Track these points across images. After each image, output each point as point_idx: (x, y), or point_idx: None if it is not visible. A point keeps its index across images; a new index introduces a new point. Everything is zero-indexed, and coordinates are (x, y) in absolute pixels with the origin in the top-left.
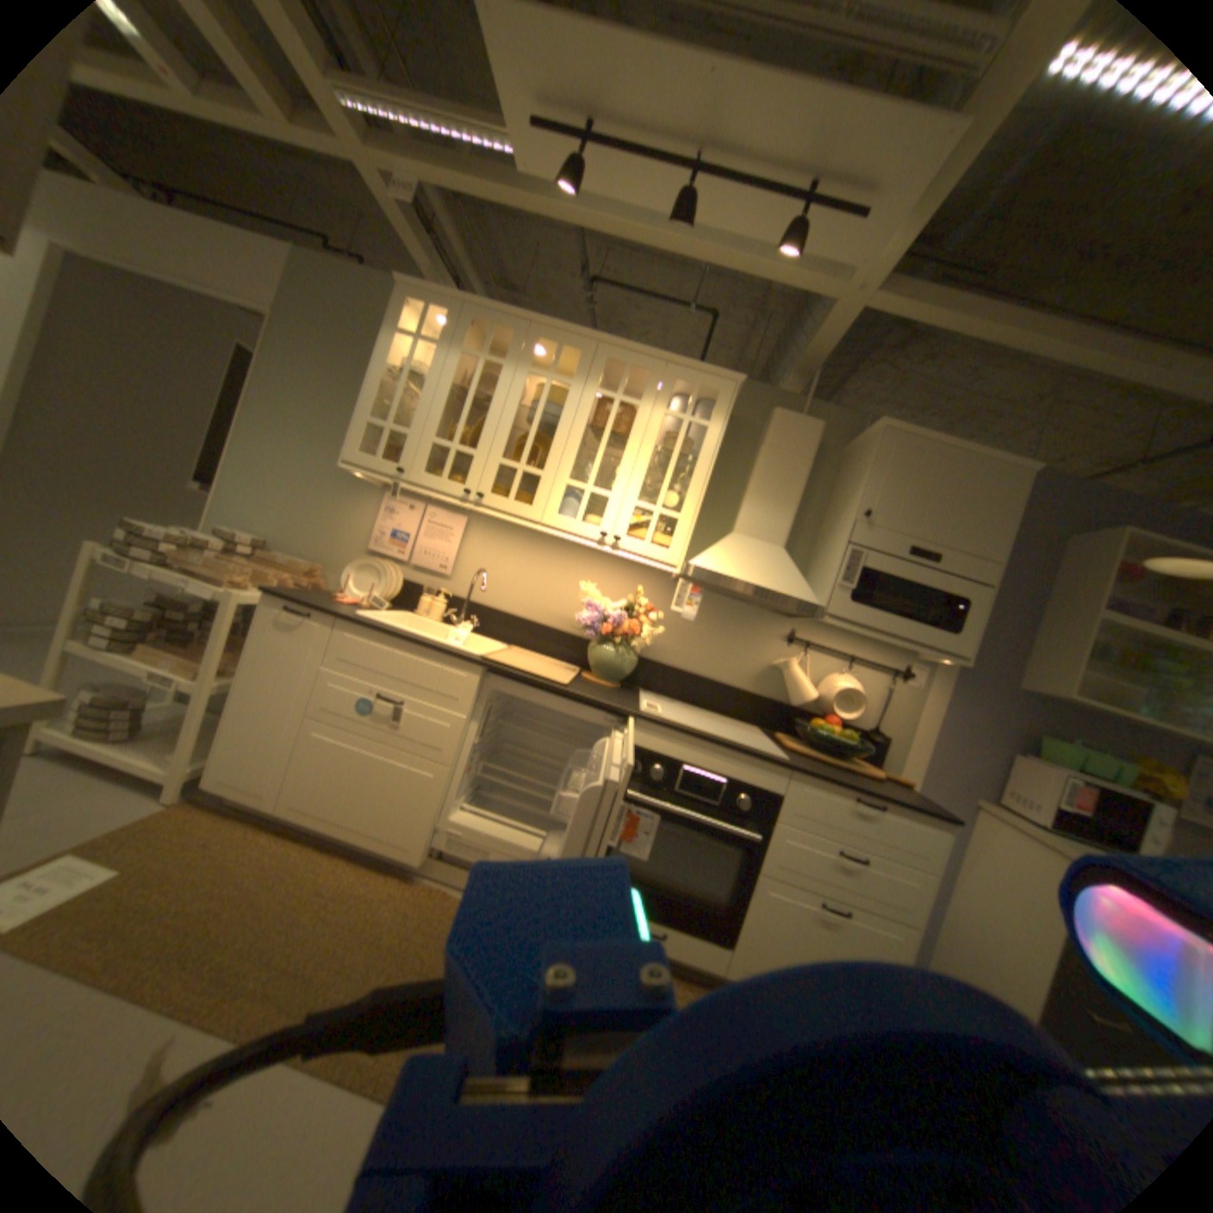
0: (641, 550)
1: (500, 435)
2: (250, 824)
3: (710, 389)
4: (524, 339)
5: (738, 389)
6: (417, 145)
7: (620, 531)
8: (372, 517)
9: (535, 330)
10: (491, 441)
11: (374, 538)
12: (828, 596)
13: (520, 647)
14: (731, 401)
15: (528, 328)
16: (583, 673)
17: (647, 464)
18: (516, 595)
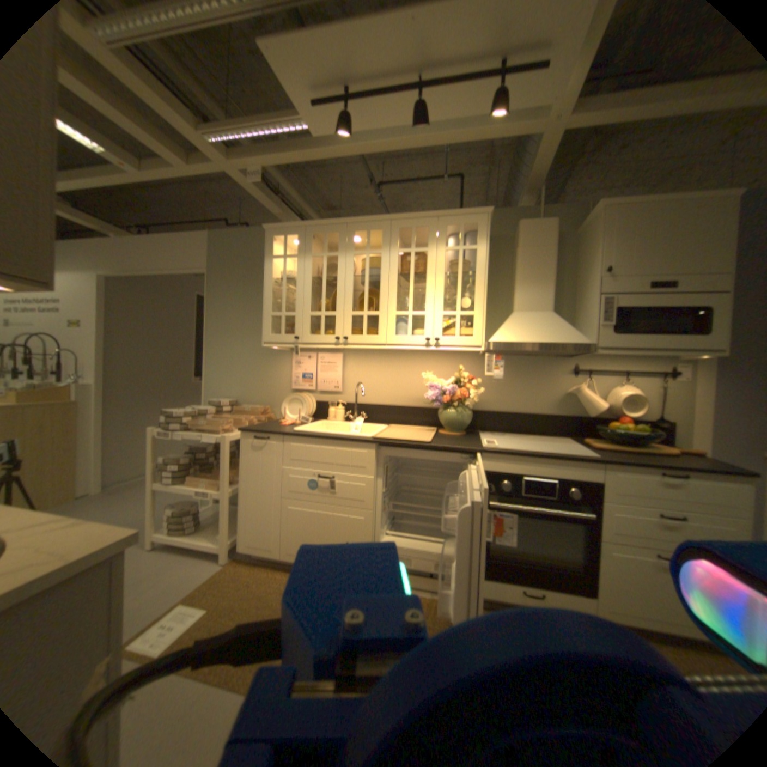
0: (454, 341)
1: (348, 297)
2: (268, 566)
3: (471, 223)
4: (345, 234)
5: (489, 217)
6: (255, 146)
7: (437, 333)
8: (288, 368)
9: (351, 226)
10: (343, 302)
11: (293, 380)
12: (595, 335)
13: (395, 423)
14: (487, 226)
15: (345, 227)
16: (439, 430)
17: (443, 285)
18: (383, 391)
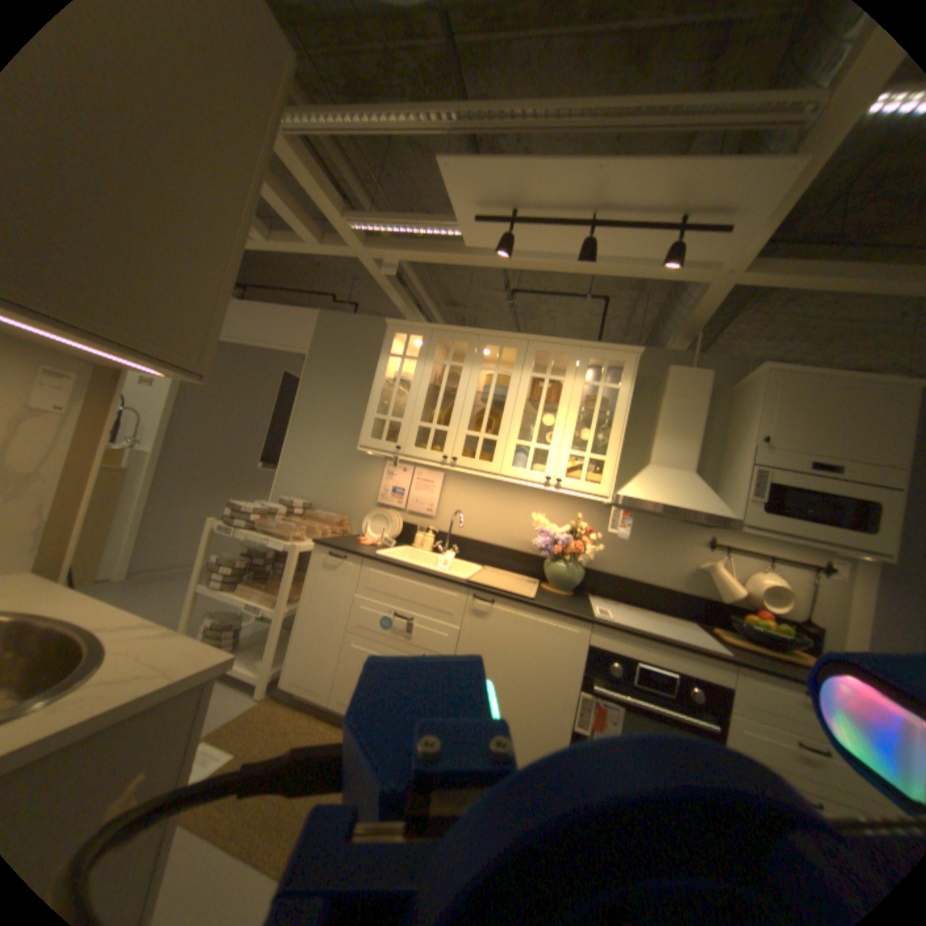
0: (578, 486)
1: (463, 412)
2: (311, 713)
3: (617, 359)
4: (475, 346)
5: (639, 356)
6: (397, 240)
7: (561, 473)
8: (378, 478)
9: (483, 339)
10: (458, 418)
11: (381, 493)
12: (744, 509)
13: (491, 566)
14: (635, 366)
15: (477, 338)
16: (542, 584)
17: (575, 421)
18: (483, 525)
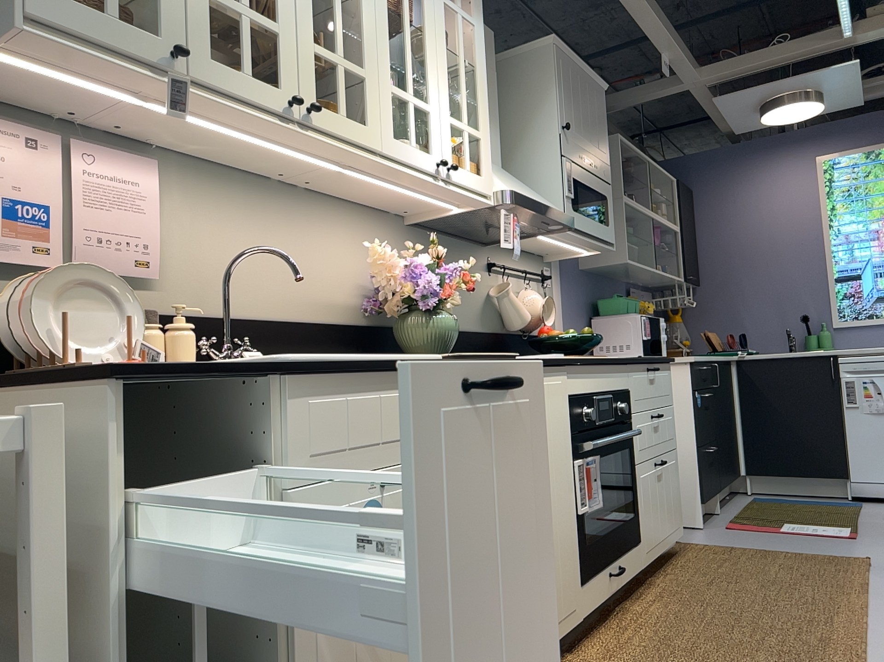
0: (468, 178)
1: None
2: None
3: None
4: None
5: None
6: None
7: (449, 155)
8: None
9: None
10: (293, 6)
11: None
12: (565, 207)
13: None
14: None
15: None
16: None
17: (447, 66)
18: (263, 285)
